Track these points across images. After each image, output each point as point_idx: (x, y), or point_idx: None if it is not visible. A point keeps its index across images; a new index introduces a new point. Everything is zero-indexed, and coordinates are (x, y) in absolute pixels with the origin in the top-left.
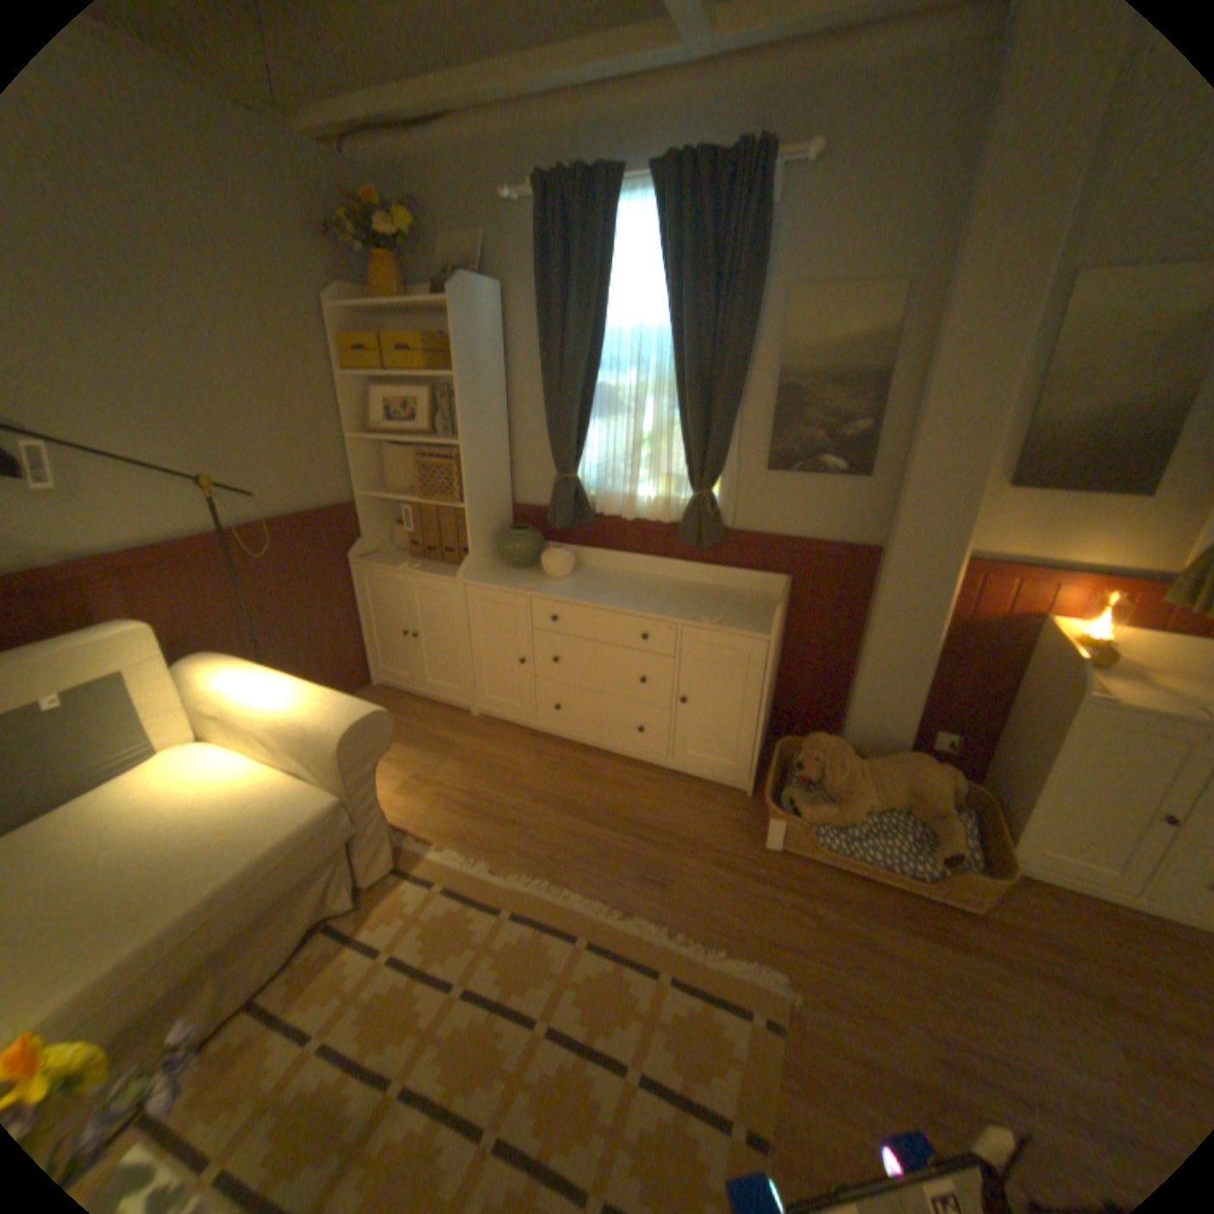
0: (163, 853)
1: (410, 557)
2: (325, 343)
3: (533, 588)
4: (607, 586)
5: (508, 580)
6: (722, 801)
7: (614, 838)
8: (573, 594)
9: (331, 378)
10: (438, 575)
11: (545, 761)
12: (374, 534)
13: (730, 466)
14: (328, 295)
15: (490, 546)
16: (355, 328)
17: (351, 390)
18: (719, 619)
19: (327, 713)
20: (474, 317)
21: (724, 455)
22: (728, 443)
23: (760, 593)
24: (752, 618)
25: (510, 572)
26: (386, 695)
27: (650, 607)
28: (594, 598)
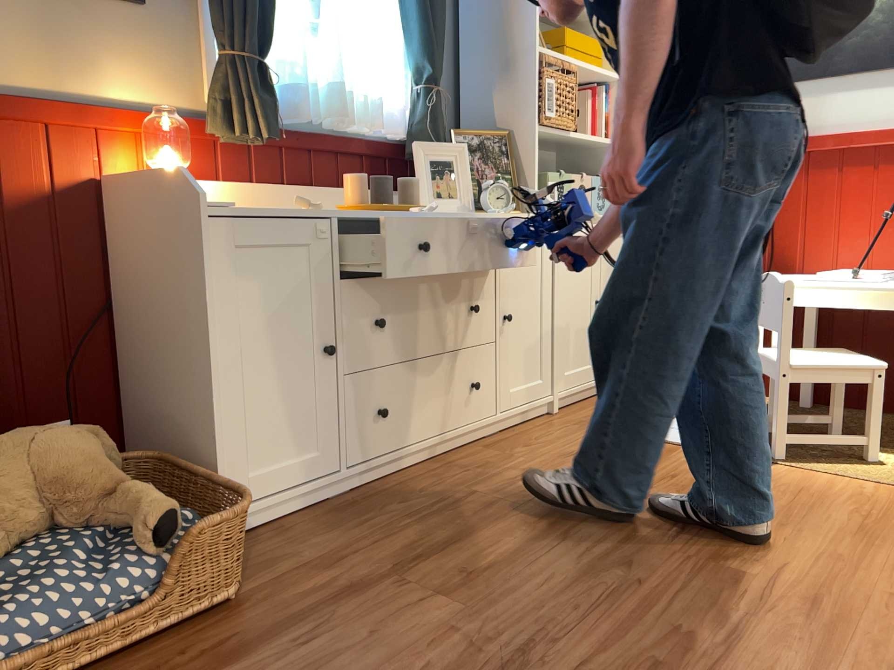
0: None
1: None
2: None
3: None
4: None
5: None
6: None
7: None
8: None
9: None
10: None
11: None
12: None
13: None
14: None
15: None
16: None
17: None
18: None
19: None
20: None
21: None
22: None
23: None
24: None
25: None
26: None
27: None
28: None
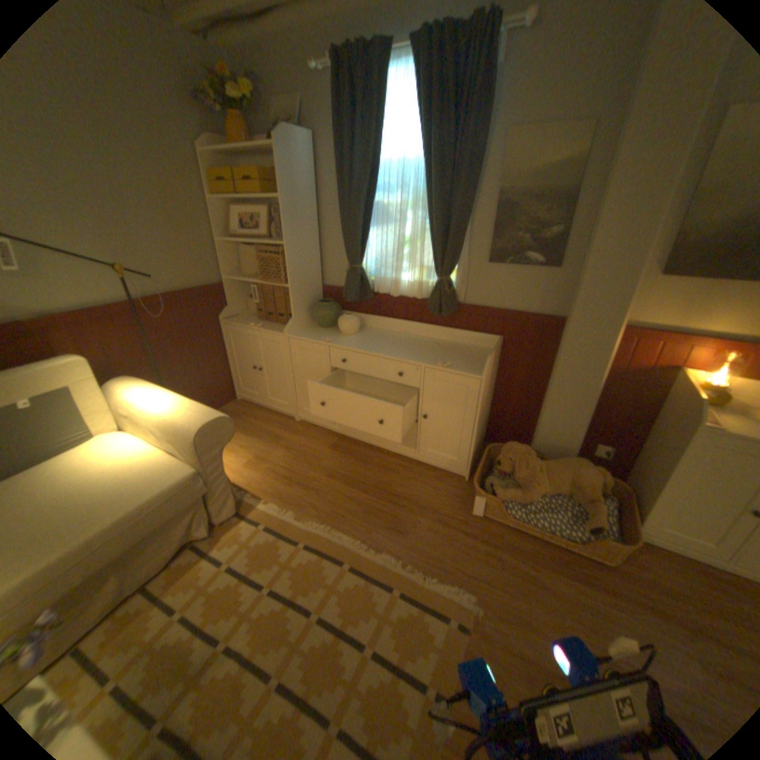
0: (85, 498)
1: (257, 319)
2: (199, 175)
3: (331, 340)
4: (379, 340)
5: (316, 335)
6: (448, 482)
7: (375, 501)
8: (356, 345)
9: (204, 200)
10: (273, 330)
11: (338, 451)
12: (236, 304)
13: (463, 259)
14: (199, 142)
15: (306, 312)
16: (219, 165)
17: (217, 208)
18: (449, 364)
19: (189, 416)
20: (293, 156)
21: (459, 251)
22: (461, 242)
23: (481, 347)
24: (472, 363)
25: (319, 330)
26: (245, 406)
27: (405, 354)
28: (369, 348)
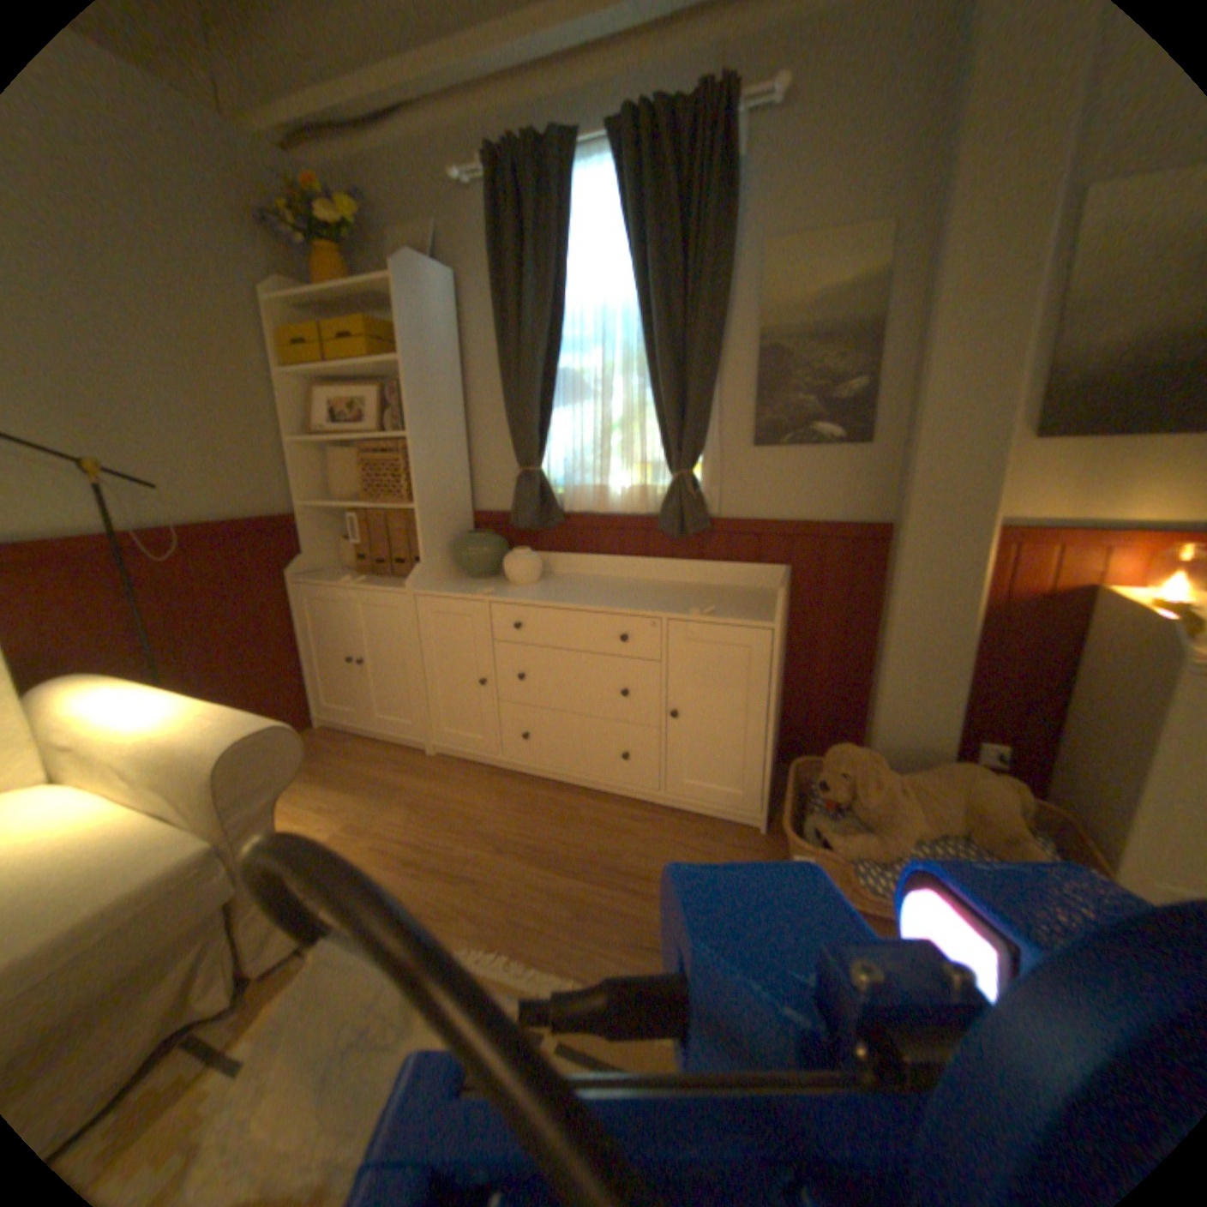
0: None
1: (357, 573)
2: (262, 338)
3: (494, 592)
4: (580, 589)
5: (466, 587)
6: (731, 840)
7: (596, 893)
8: (539, 596)
9: (269, 377)
10: (386, 587)
11: (512, 802)
12: (318, 550)
13: (712, 444)
14: (265, 287)
15: (447, 554)
16: (298, 325)
17: (291, 390)
18: (712, 609)
19: (207, 731)
20: (423, 298)
21: (705, 428)
22: (709, 414)
23: (757, 588)
24: (751, 608)
25: (470, 581)
26: (329, 738)
27: (630, 603)
28: (564, 598)
